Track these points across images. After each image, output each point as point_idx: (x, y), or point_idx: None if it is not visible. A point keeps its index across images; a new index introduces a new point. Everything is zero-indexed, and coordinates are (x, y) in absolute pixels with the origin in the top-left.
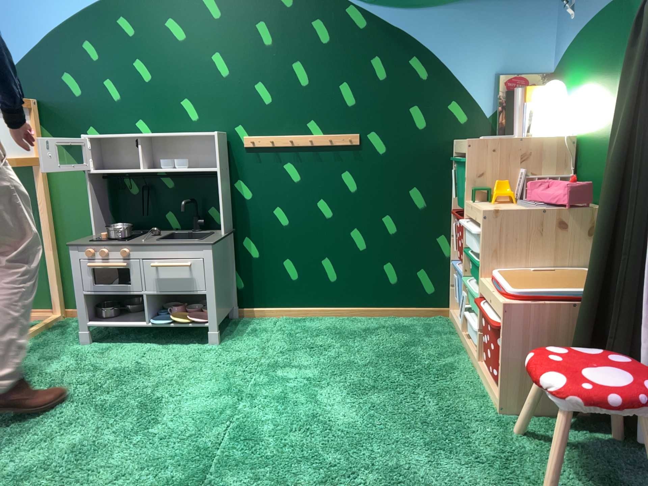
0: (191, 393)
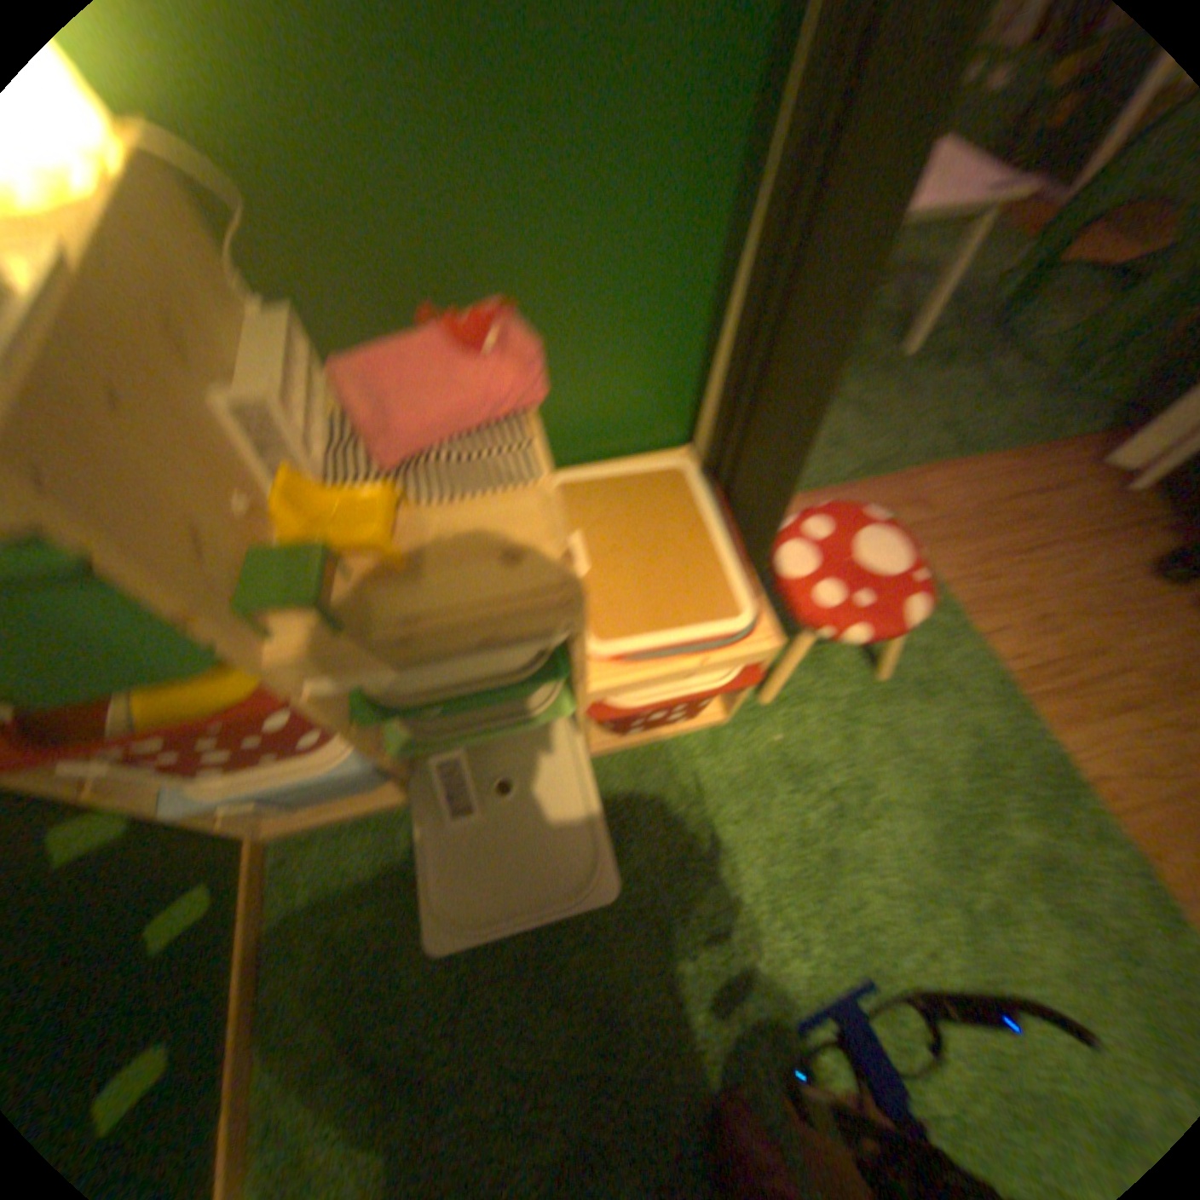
0: None
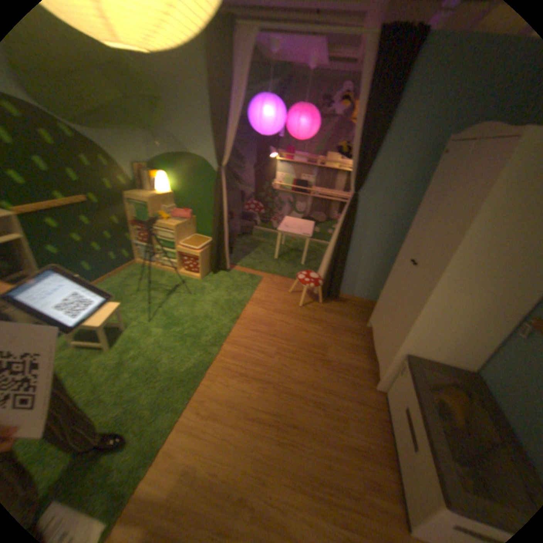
0: (121, 339)
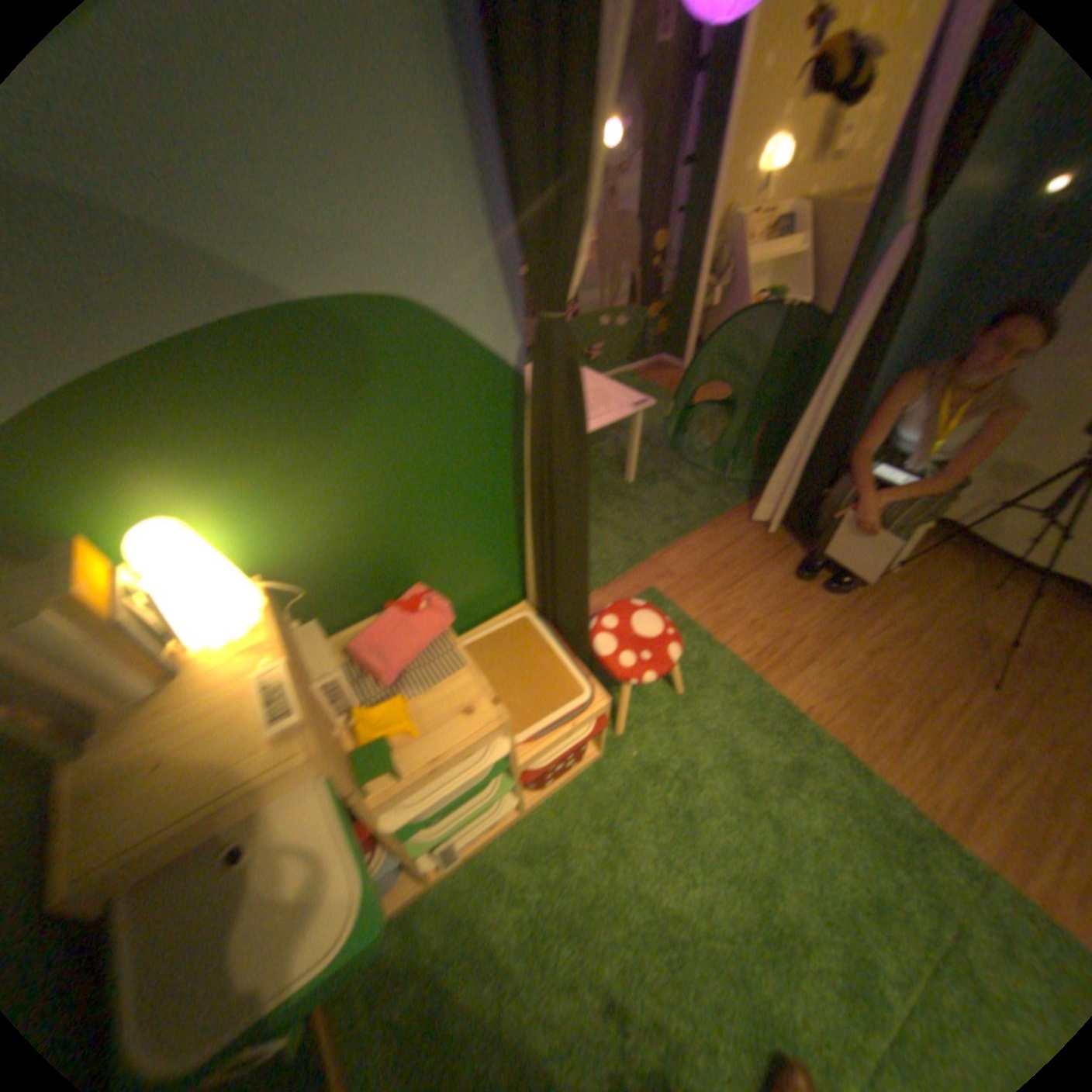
0: None
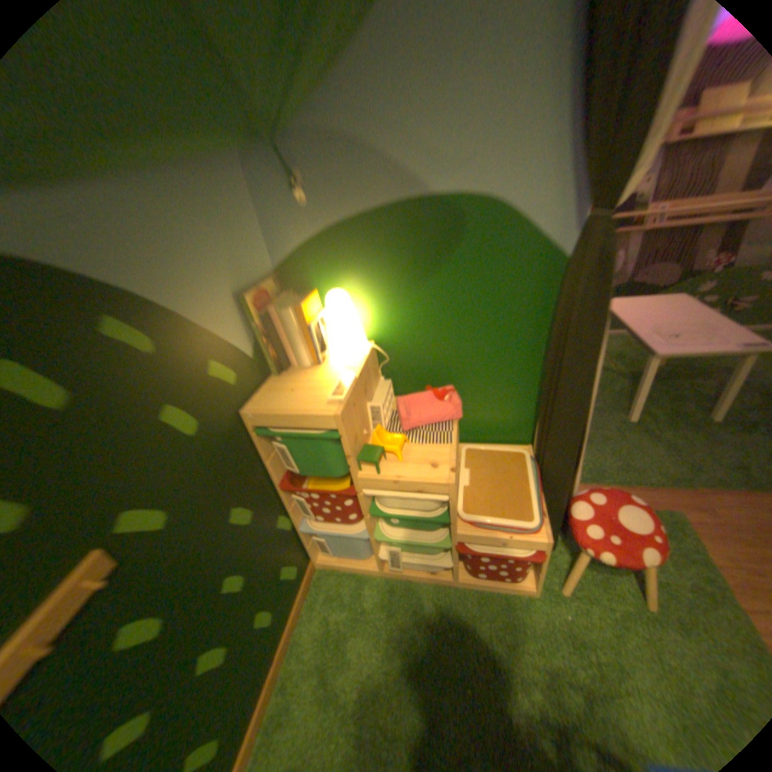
0: None
